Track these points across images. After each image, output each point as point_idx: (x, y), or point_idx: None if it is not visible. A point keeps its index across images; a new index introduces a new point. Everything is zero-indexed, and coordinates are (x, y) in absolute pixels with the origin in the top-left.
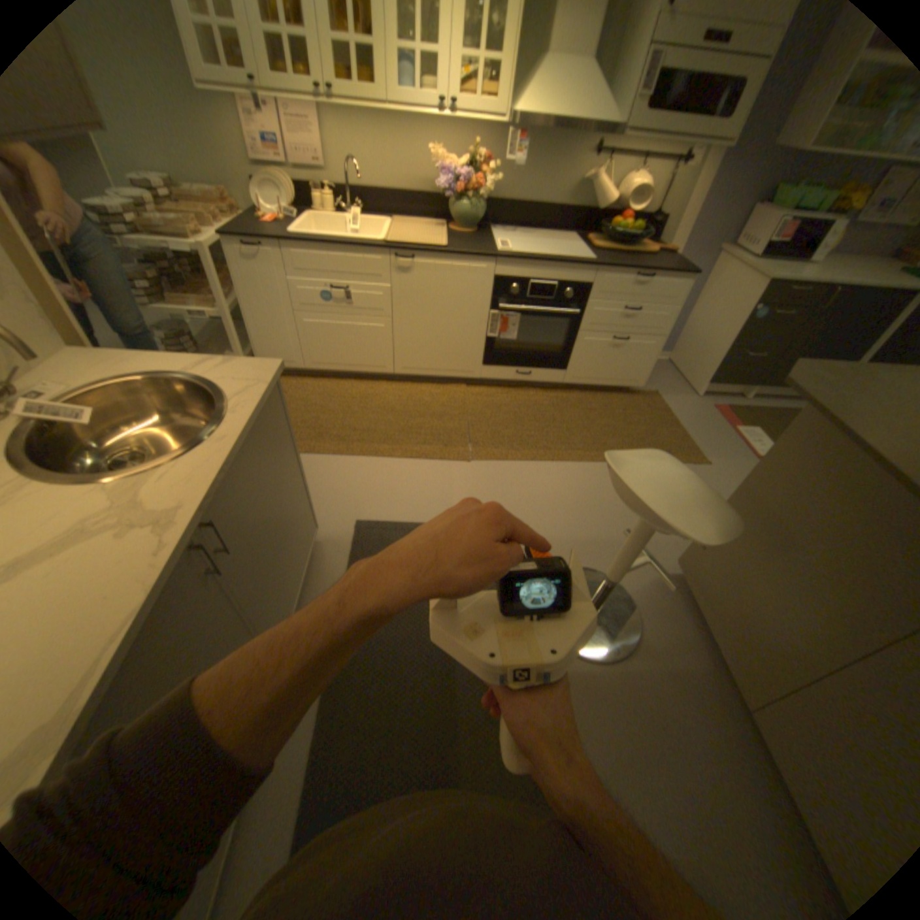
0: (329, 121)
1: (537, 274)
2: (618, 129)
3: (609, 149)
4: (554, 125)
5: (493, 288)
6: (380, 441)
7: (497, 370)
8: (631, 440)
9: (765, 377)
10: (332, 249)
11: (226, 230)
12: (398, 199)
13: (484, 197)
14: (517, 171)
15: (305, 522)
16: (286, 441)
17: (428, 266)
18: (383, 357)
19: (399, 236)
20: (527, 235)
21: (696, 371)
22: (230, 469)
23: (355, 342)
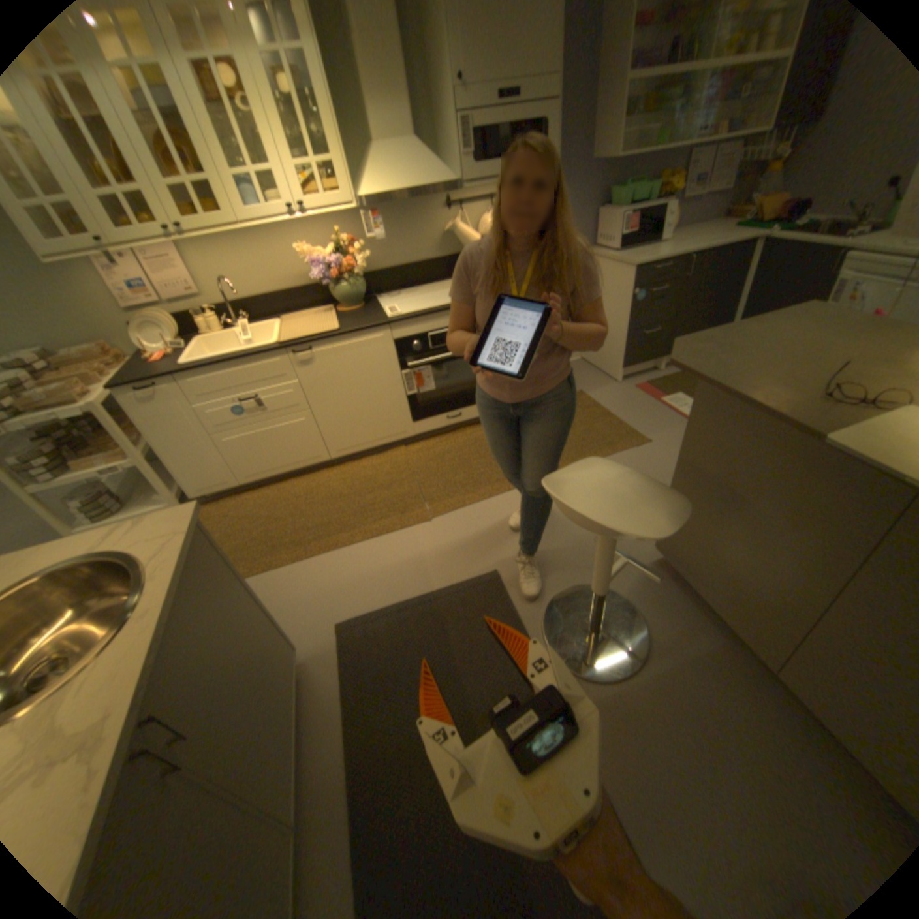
0: (190, 252)
1: (431, 327)
2: (458, 184)
3: (456, 203)
4: (400, 196)
5: (396, 351)
6: (336, 532)
7: (428, 422)
8: (573, 444)
9: (667, 348)
10: (228, 367)
11: (114, 383)
12: (280, 299)
13: (359, 275)
14: (382, 244)
15: (276, 652)
16: (225, 580)
17: (327, 352)
18: (314, 448)
19: (290, 333)
20: (411, 294)
21: (607, 362)
22: (159, 646)
23: (281, 443)
